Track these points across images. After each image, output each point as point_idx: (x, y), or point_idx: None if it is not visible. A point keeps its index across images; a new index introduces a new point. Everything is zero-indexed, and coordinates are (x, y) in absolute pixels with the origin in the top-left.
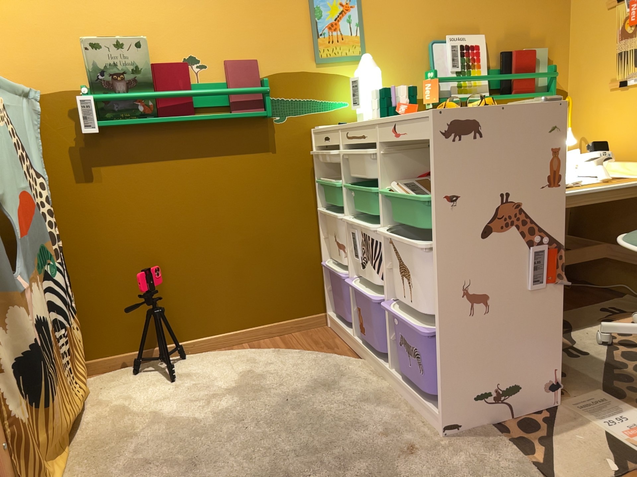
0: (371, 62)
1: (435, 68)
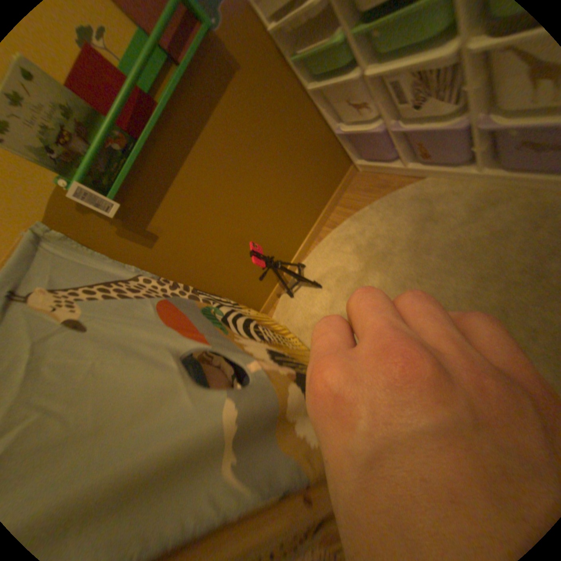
0: None
1: None
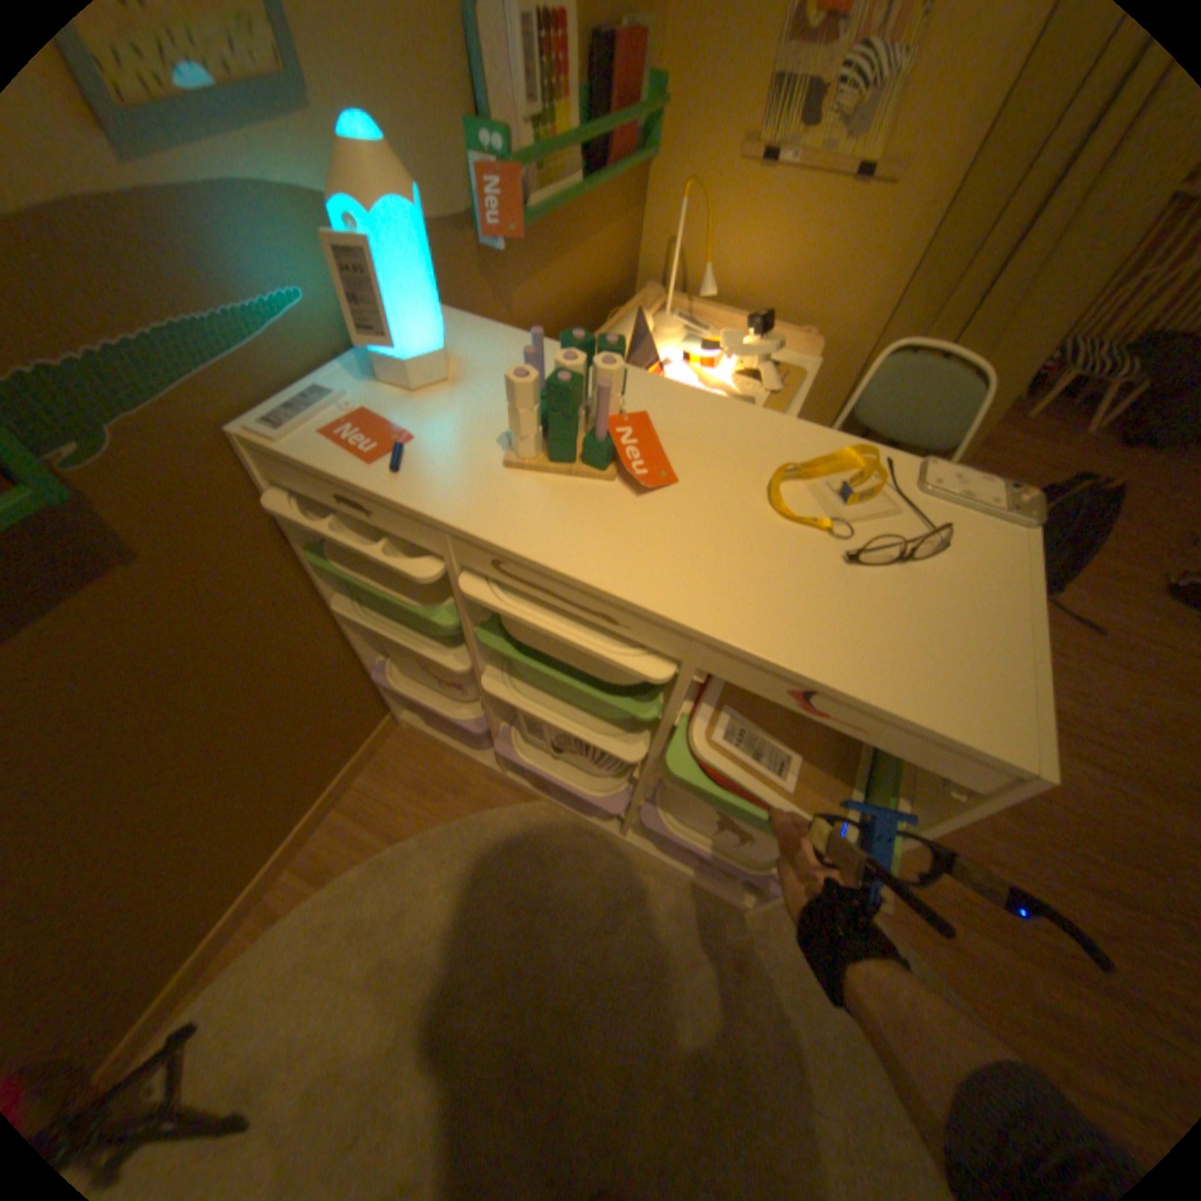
0: (393, 163)
1: (491, 108)
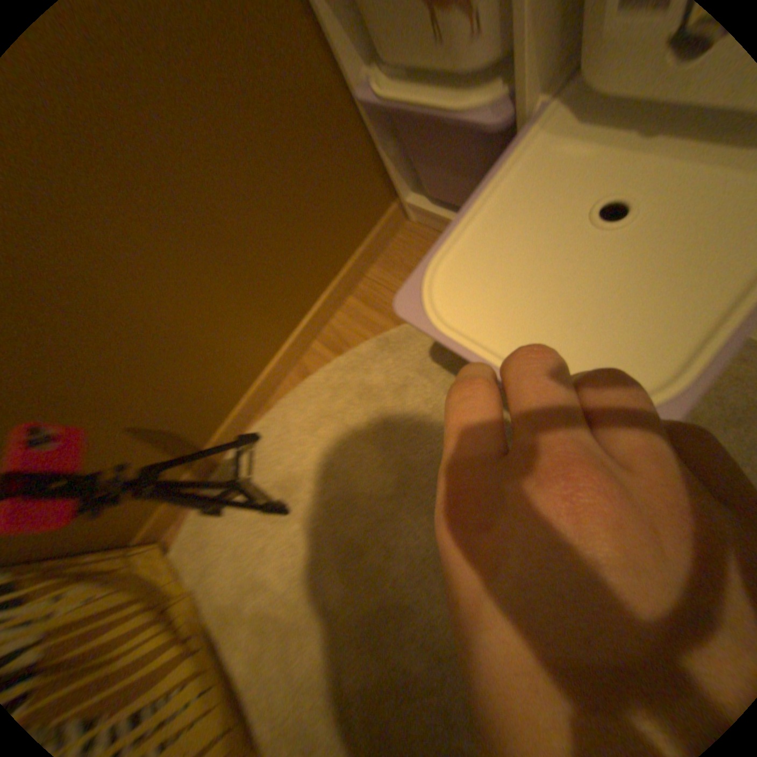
0: None
1: None
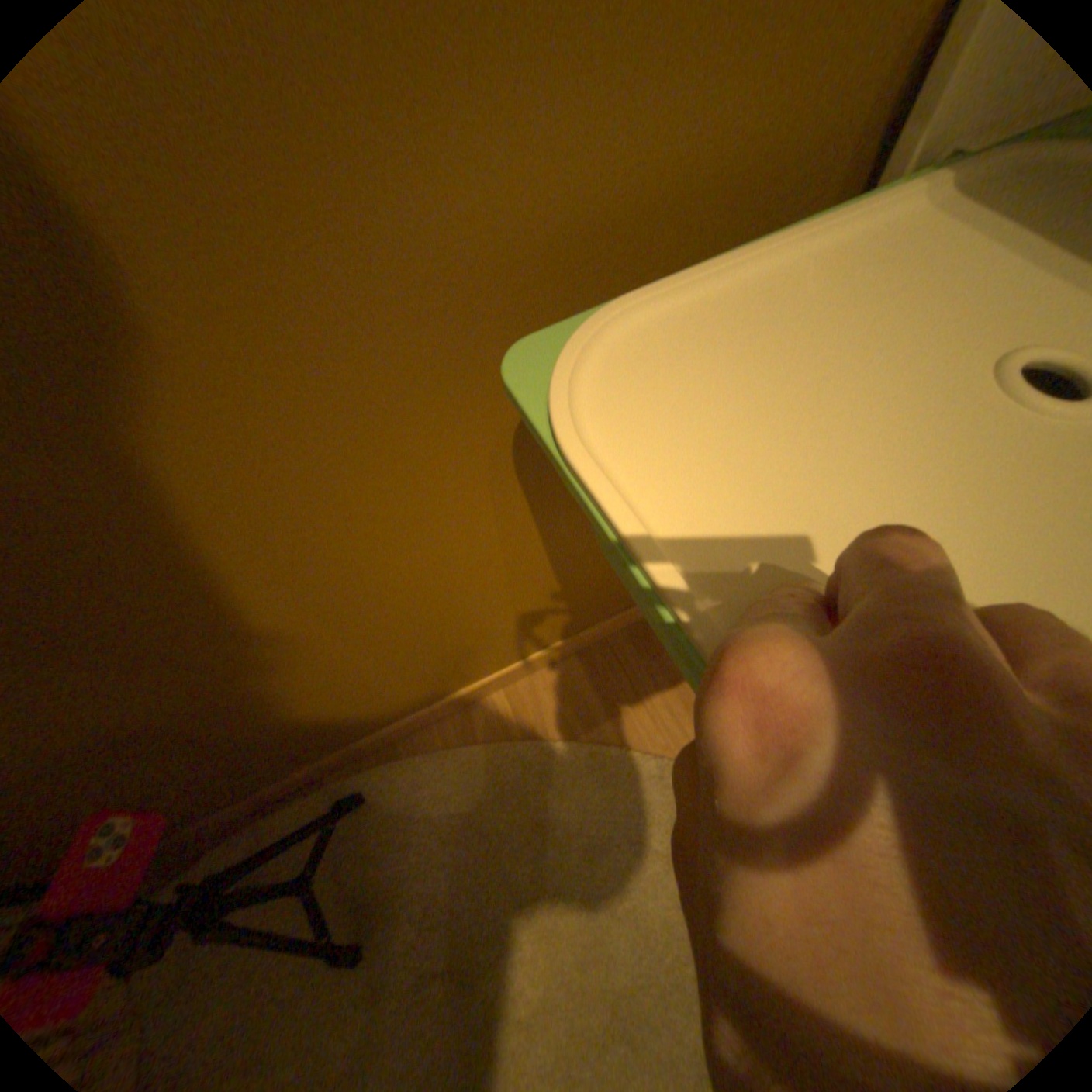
0: None
1: None
